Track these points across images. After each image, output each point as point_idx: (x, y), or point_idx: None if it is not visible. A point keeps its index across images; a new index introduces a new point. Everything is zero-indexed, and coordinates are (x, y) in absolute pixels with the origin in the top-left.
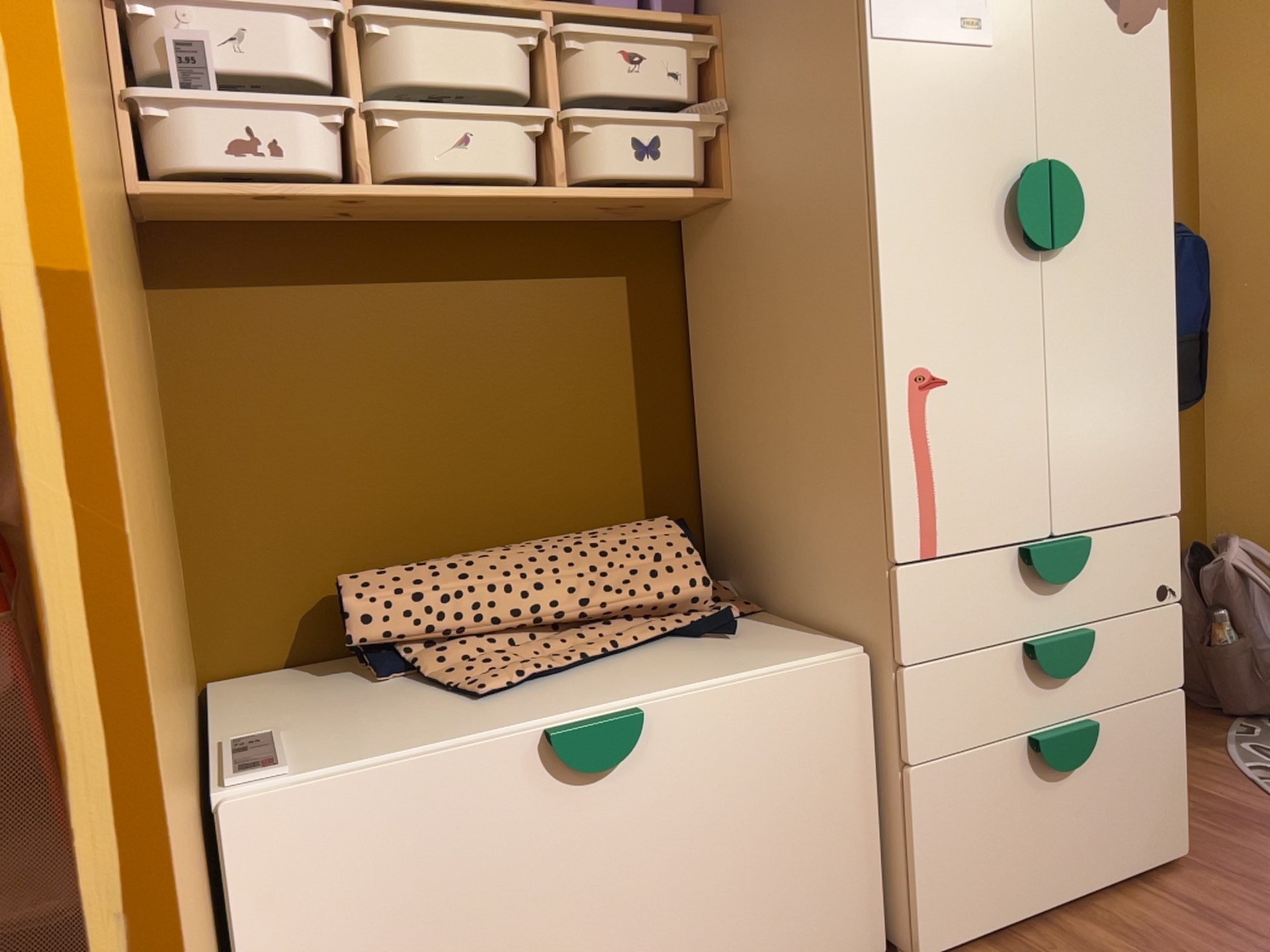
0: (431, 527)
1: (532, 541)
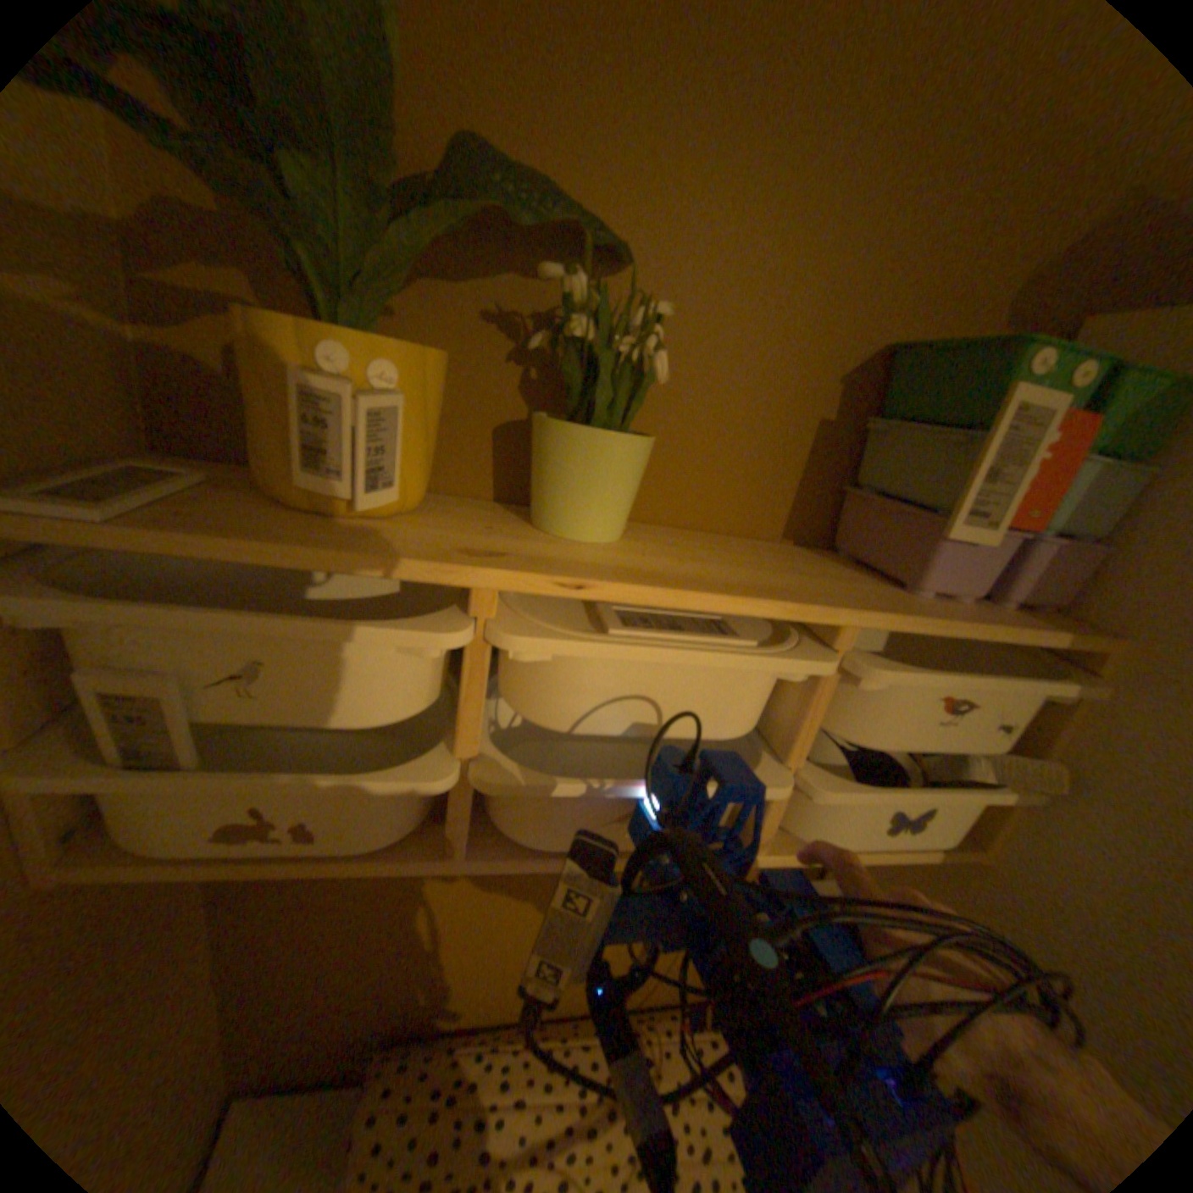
0: (491, 991)
1: (583, 1063)
